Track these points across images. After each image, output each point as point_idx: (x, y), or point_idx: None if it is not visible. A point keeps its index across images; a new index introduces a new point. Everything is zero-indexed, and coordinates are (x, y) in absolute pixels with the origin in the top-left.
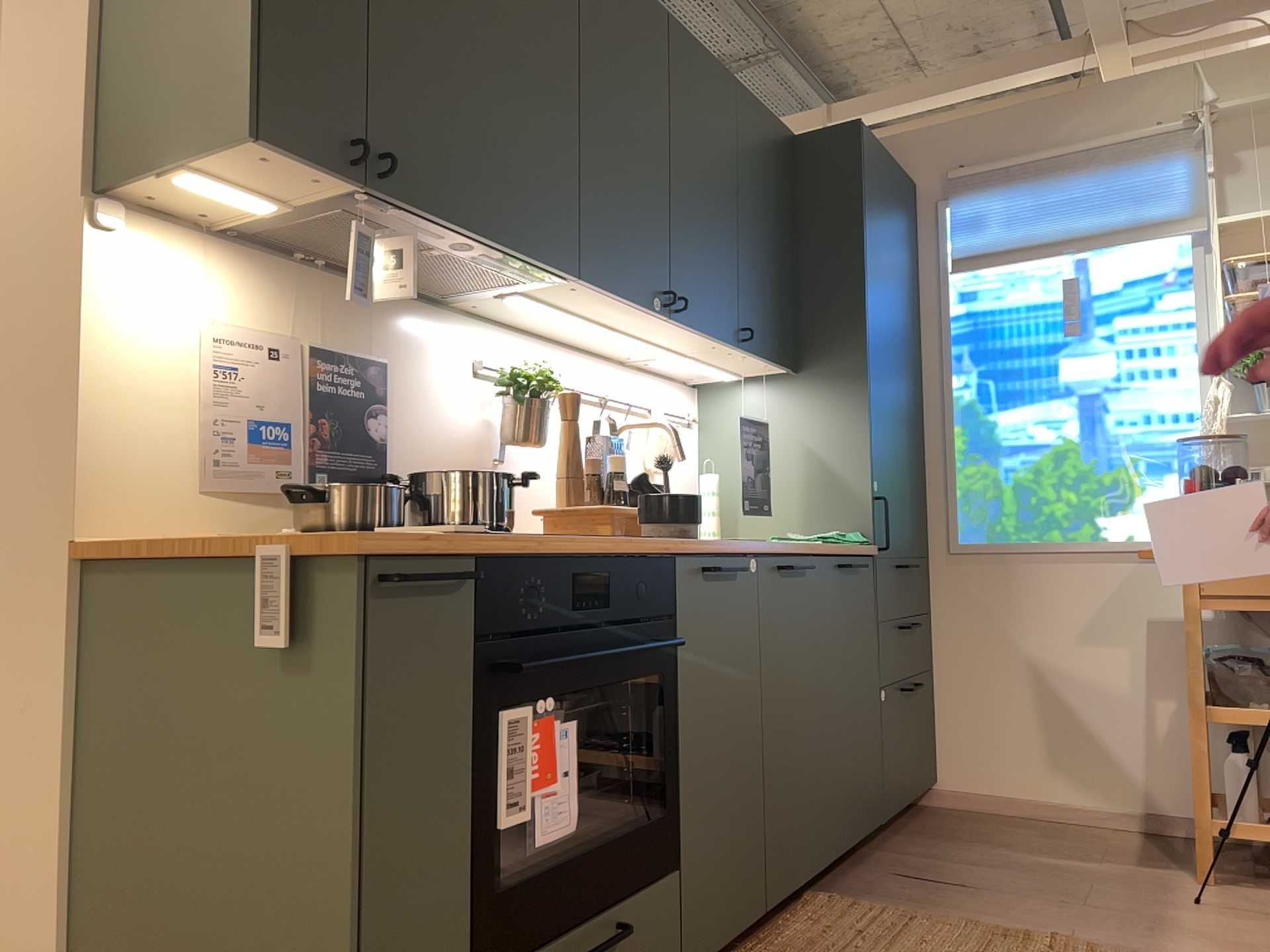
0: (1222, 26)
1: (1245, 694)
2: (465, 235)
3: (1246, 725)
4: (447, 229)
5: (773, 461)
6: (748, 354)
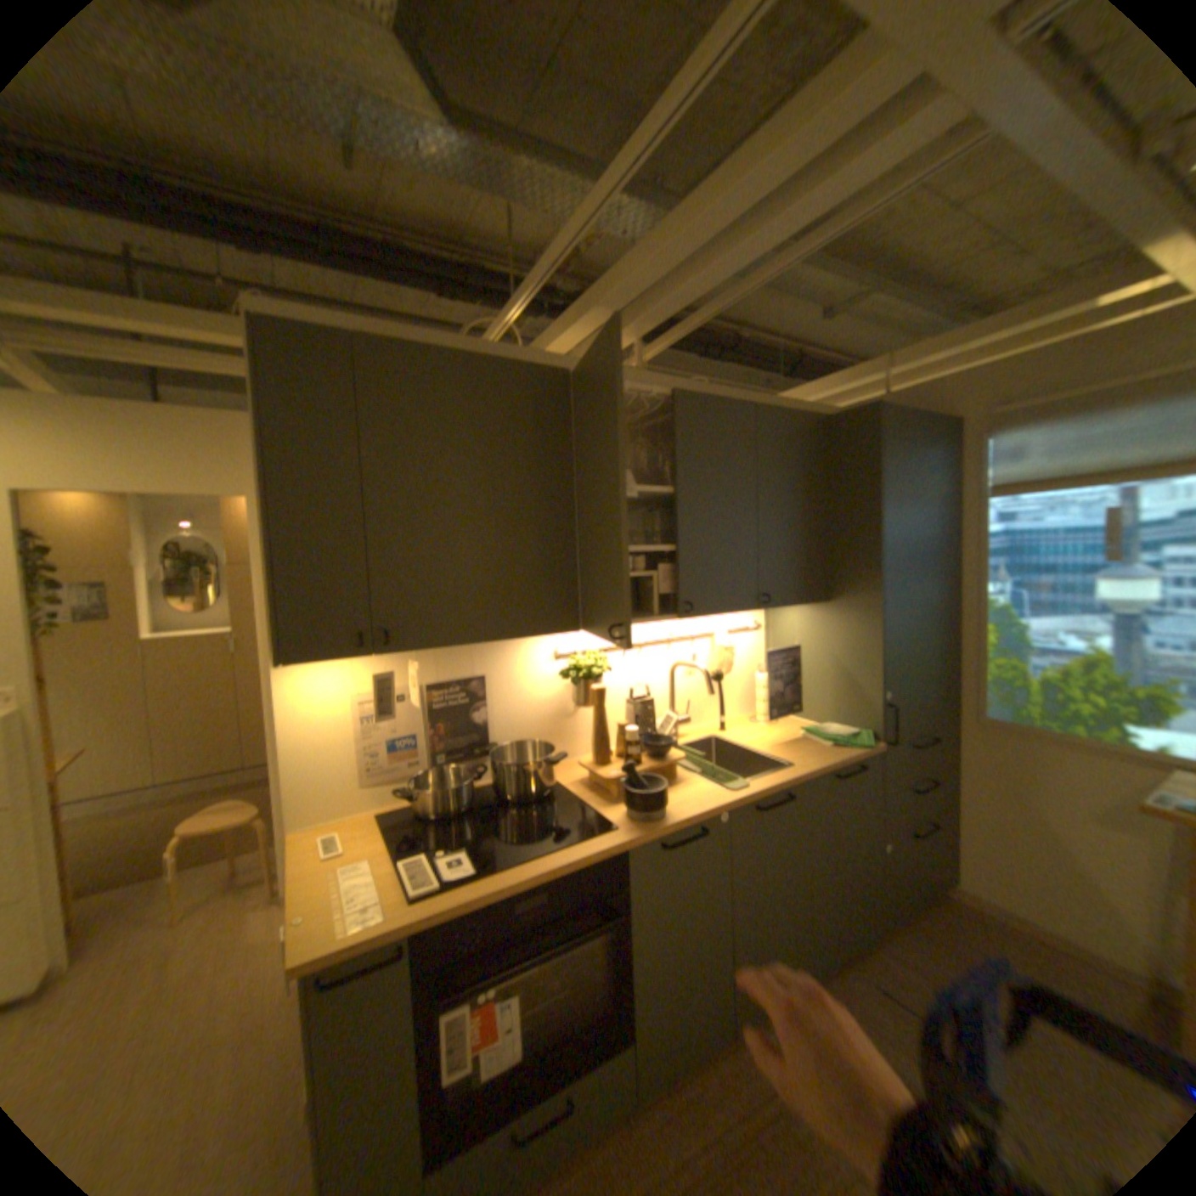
0: None
1: None
2: (471, 644)
3: None
4: (455, 646)
5: (810, 663)
6: (771, 607)
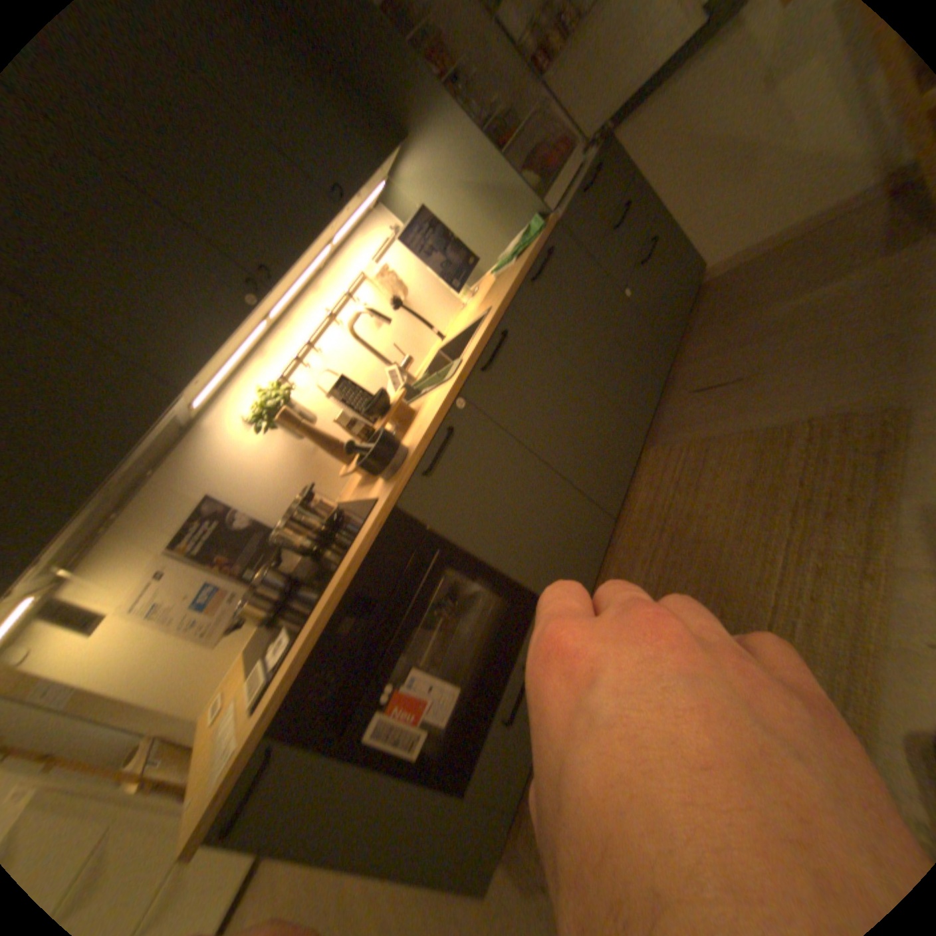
0: None
1: None
2: (88, 499)
3: None
4: (74, 515)
5: (452, 209)
6: (356, 191)
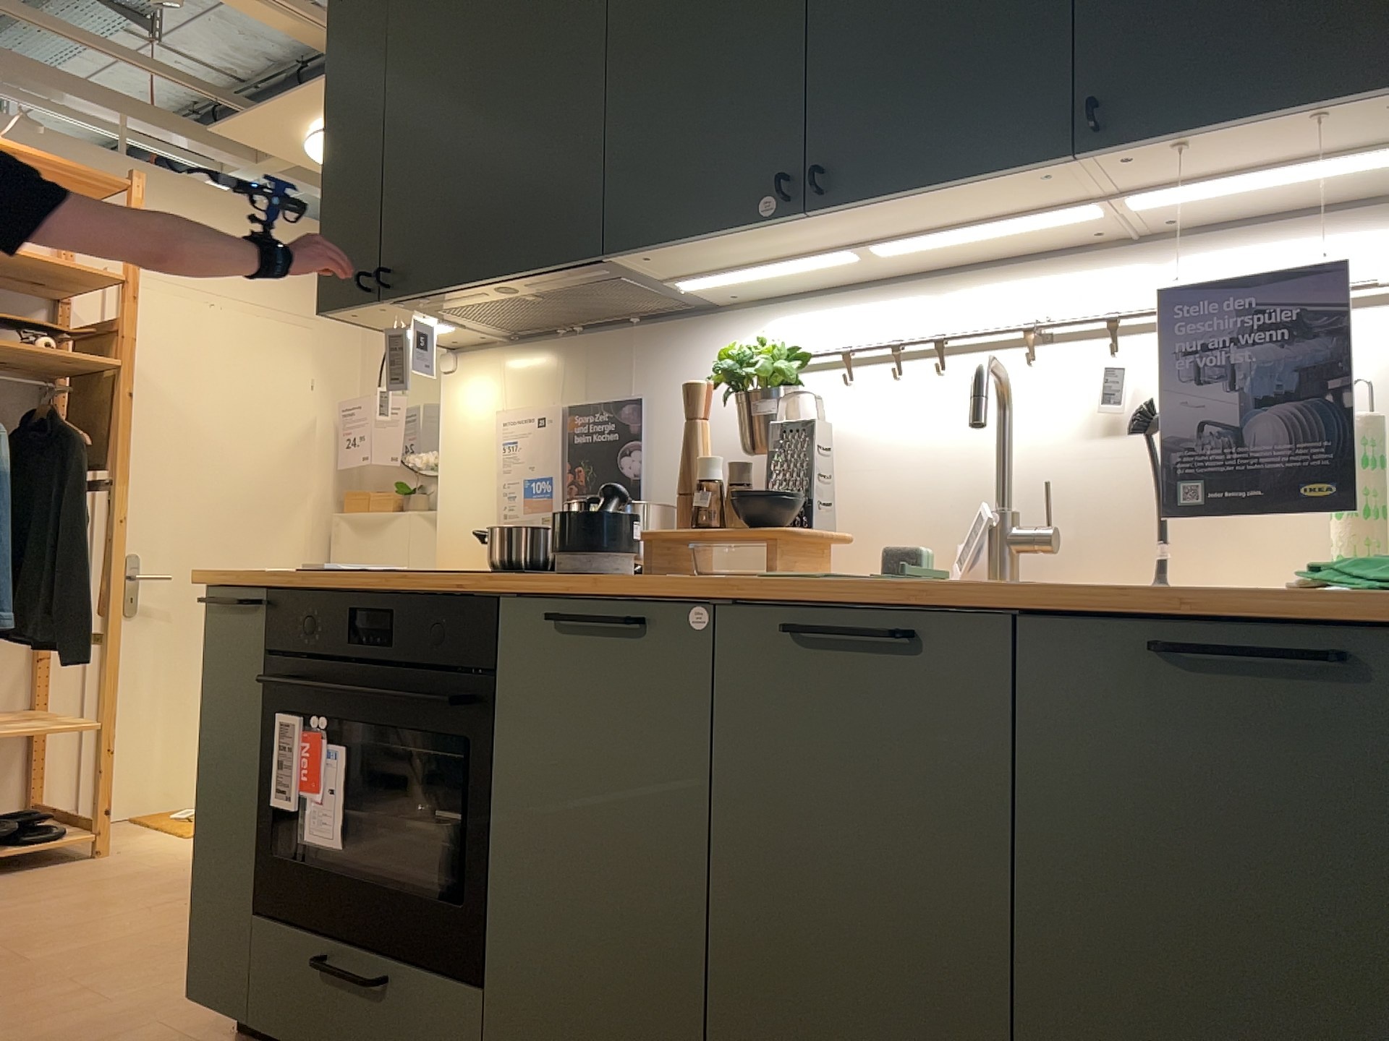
0: None
1: None
2: (478, 287)
3: None
4: (462, 291)
5: None
6: (1164, 146)
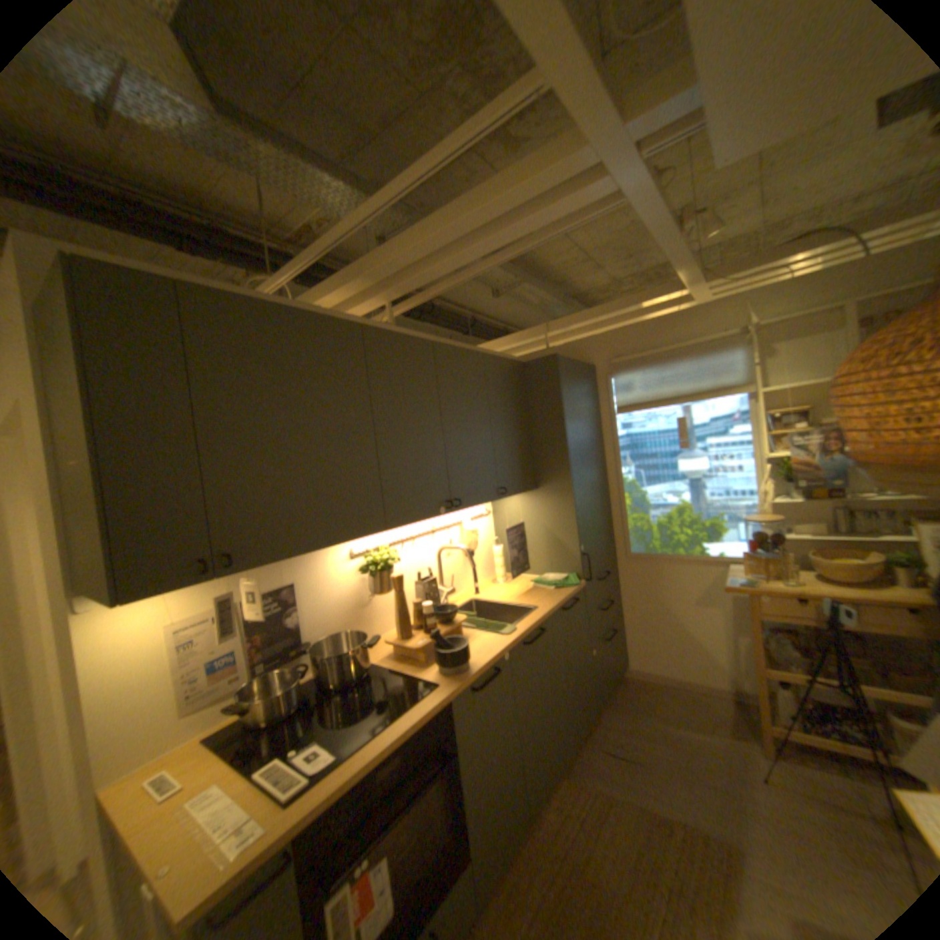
0: (763, 271)
1: (787, 665)
2: (302, 554)
3: (789, 683)
4: (288, 558)
5: (528, 534)
6: (505, 497)
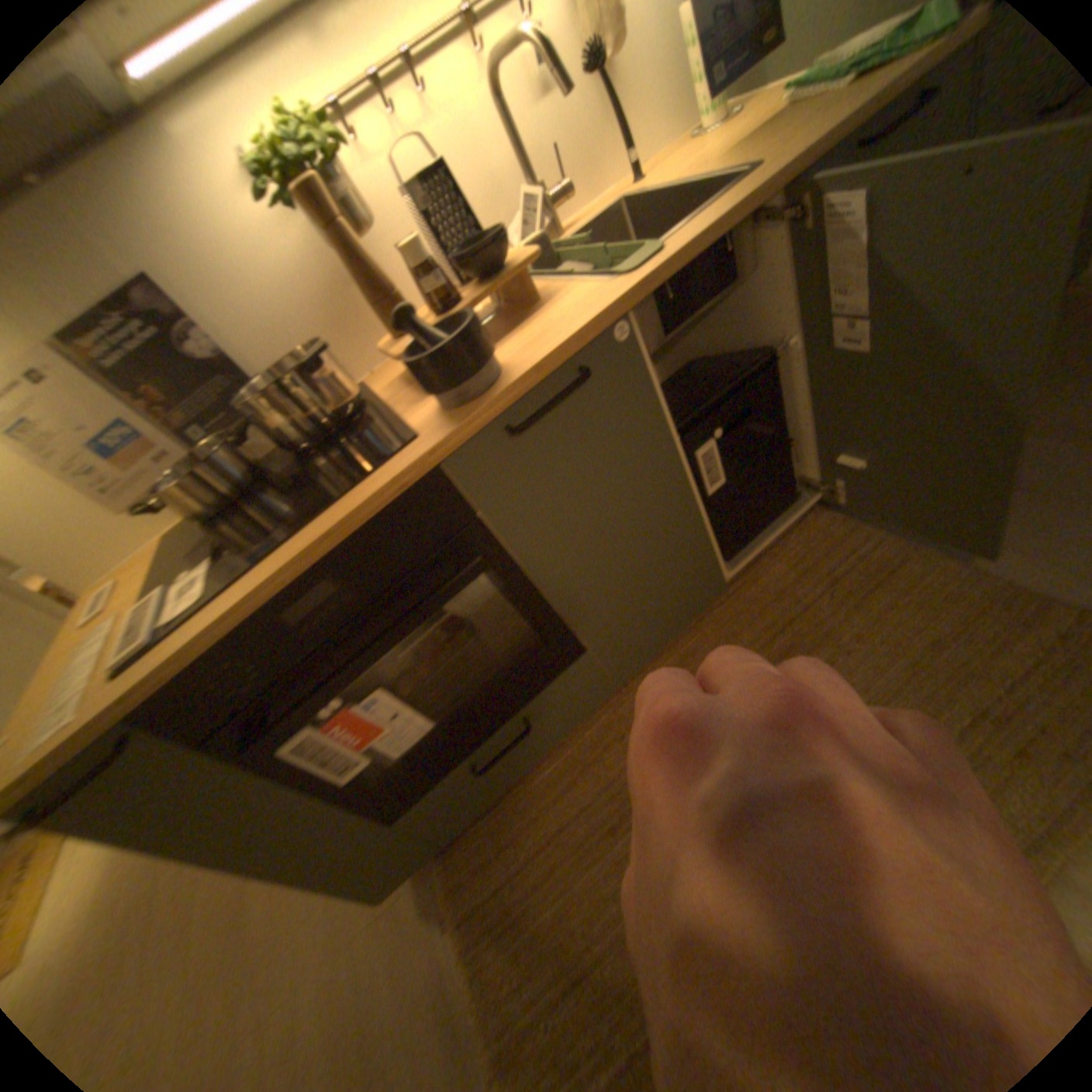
0: None
1: None
2: None
3: None
4: None
5: None
6: None
